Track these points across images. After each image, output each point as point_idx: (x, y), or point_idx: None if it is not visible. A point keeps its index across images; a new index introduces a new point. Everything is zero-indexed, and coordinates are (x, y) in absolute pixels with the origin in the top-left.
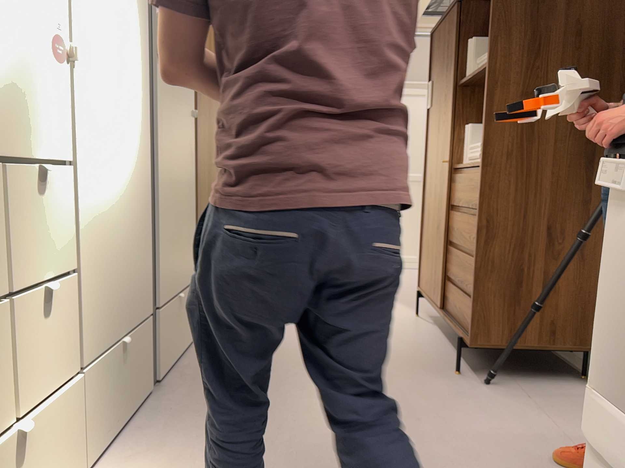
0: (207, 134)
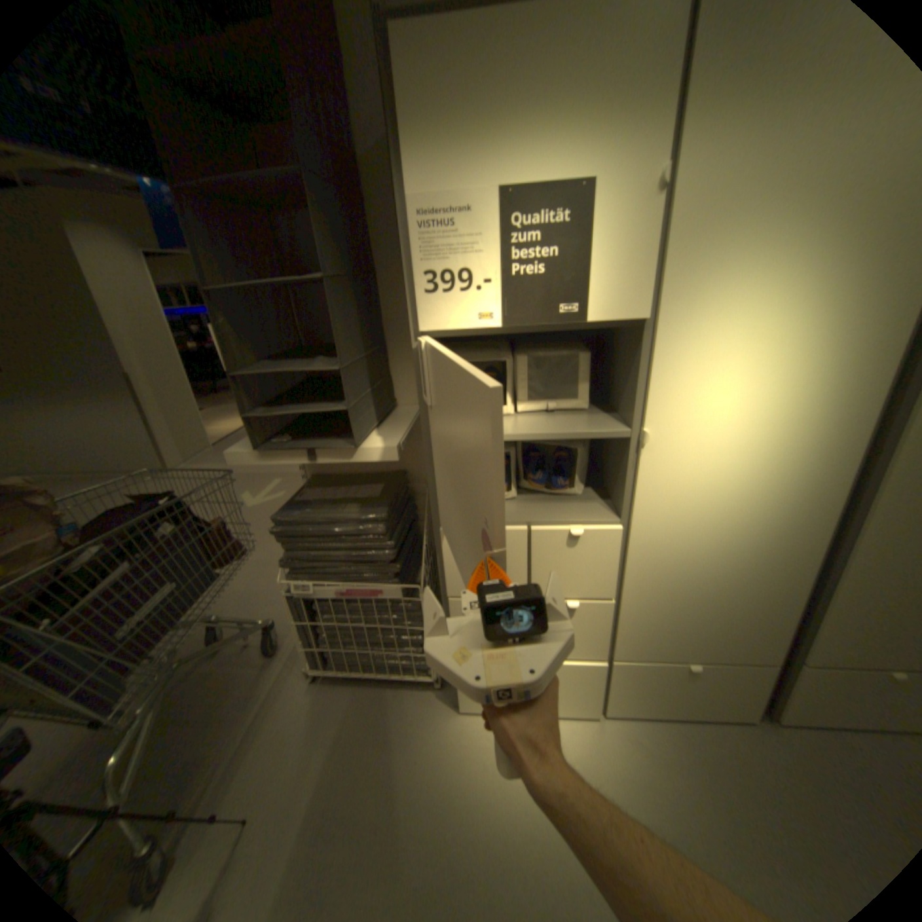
0: None
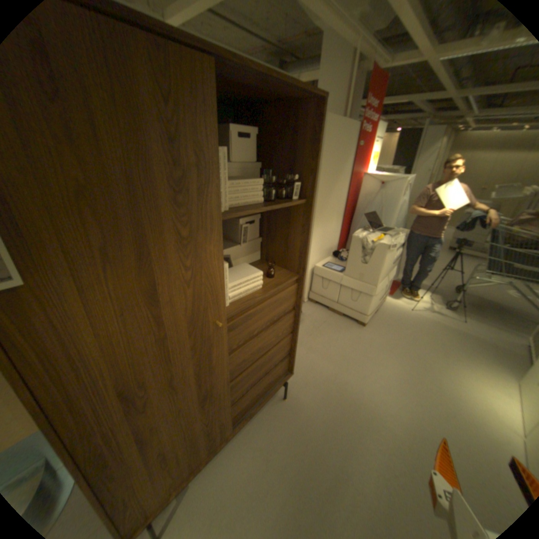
0: None
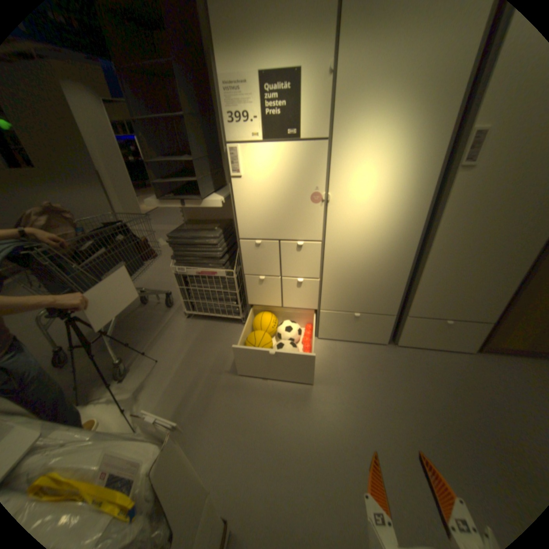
0: None
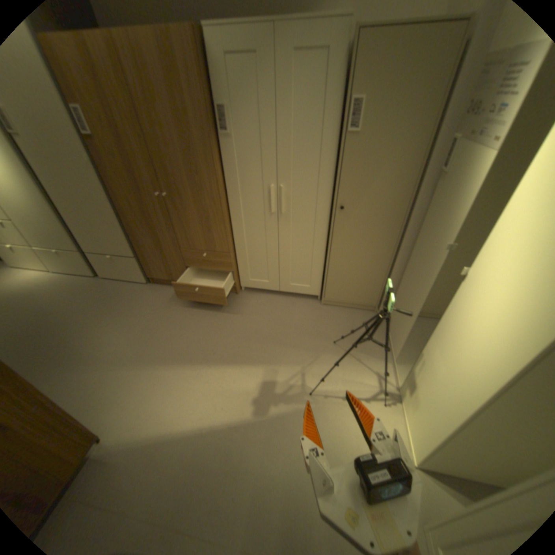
0: (125, 172)
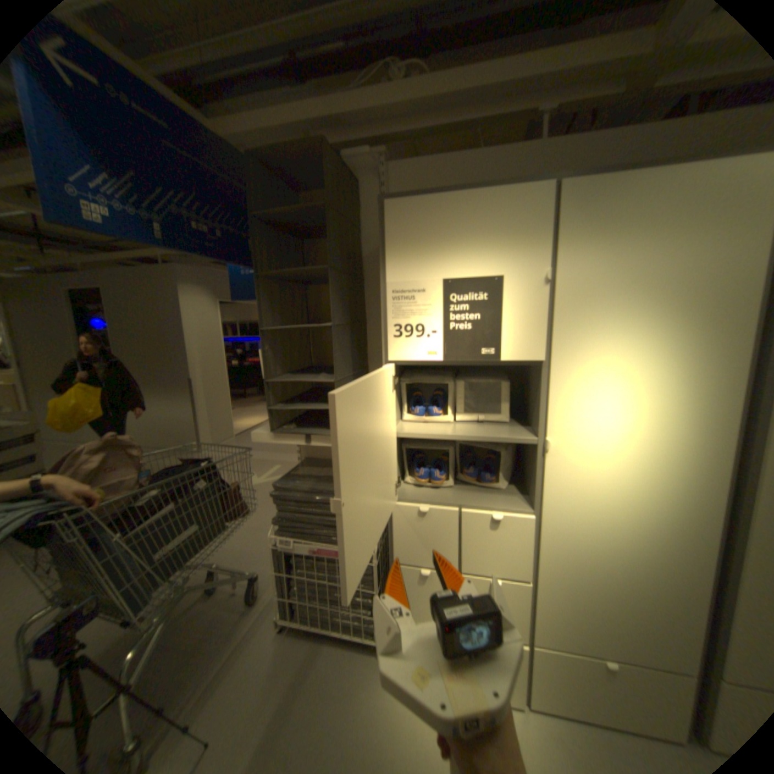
0: None
